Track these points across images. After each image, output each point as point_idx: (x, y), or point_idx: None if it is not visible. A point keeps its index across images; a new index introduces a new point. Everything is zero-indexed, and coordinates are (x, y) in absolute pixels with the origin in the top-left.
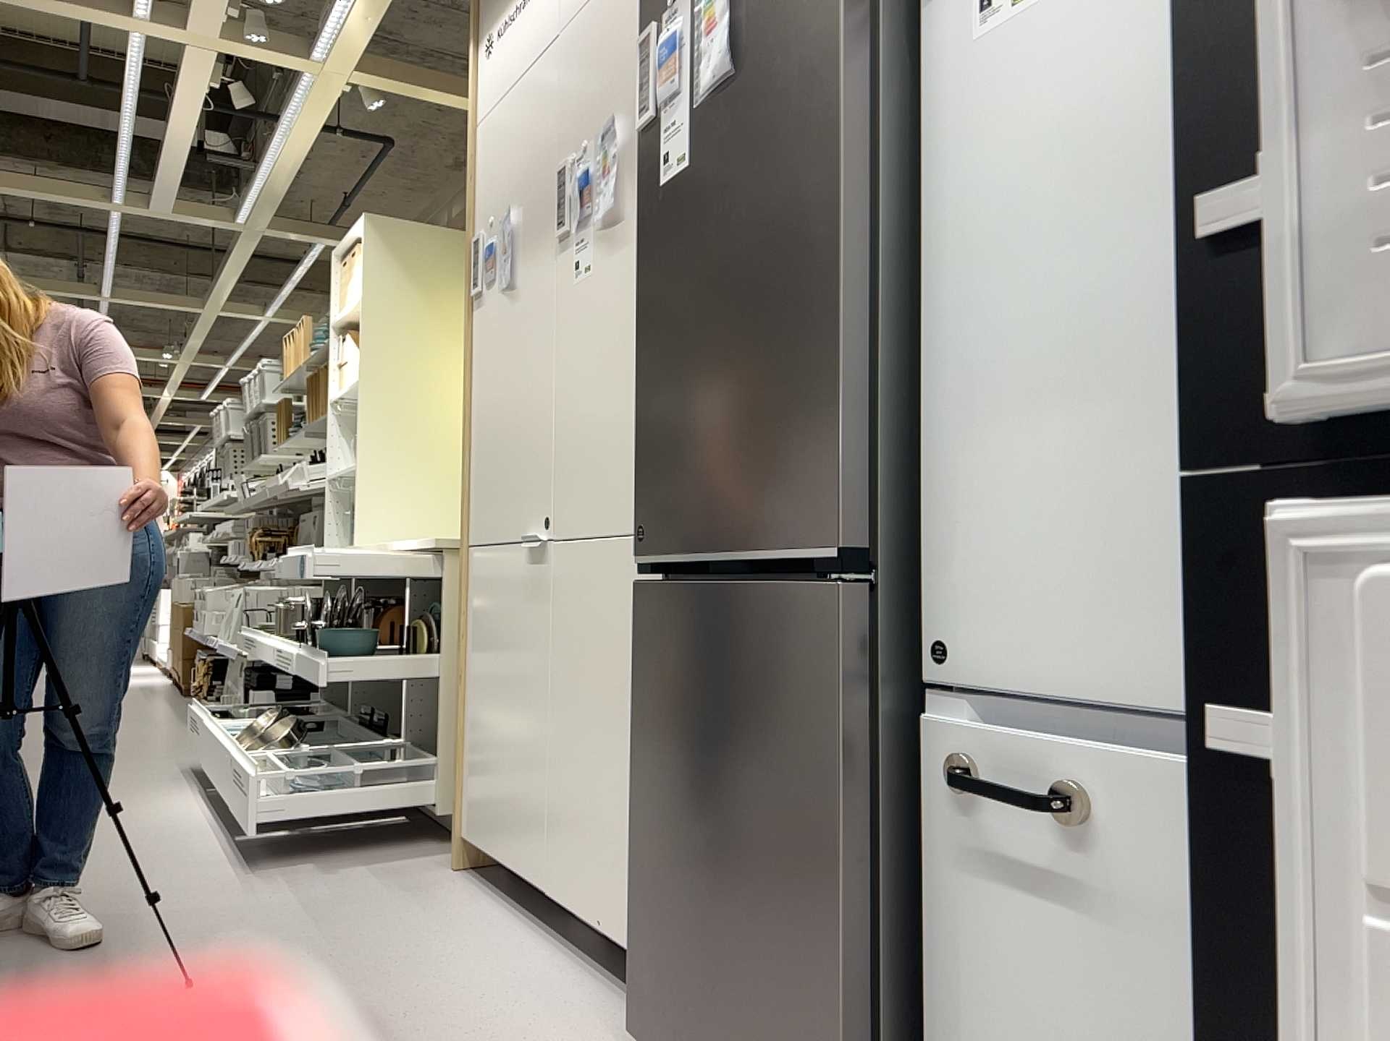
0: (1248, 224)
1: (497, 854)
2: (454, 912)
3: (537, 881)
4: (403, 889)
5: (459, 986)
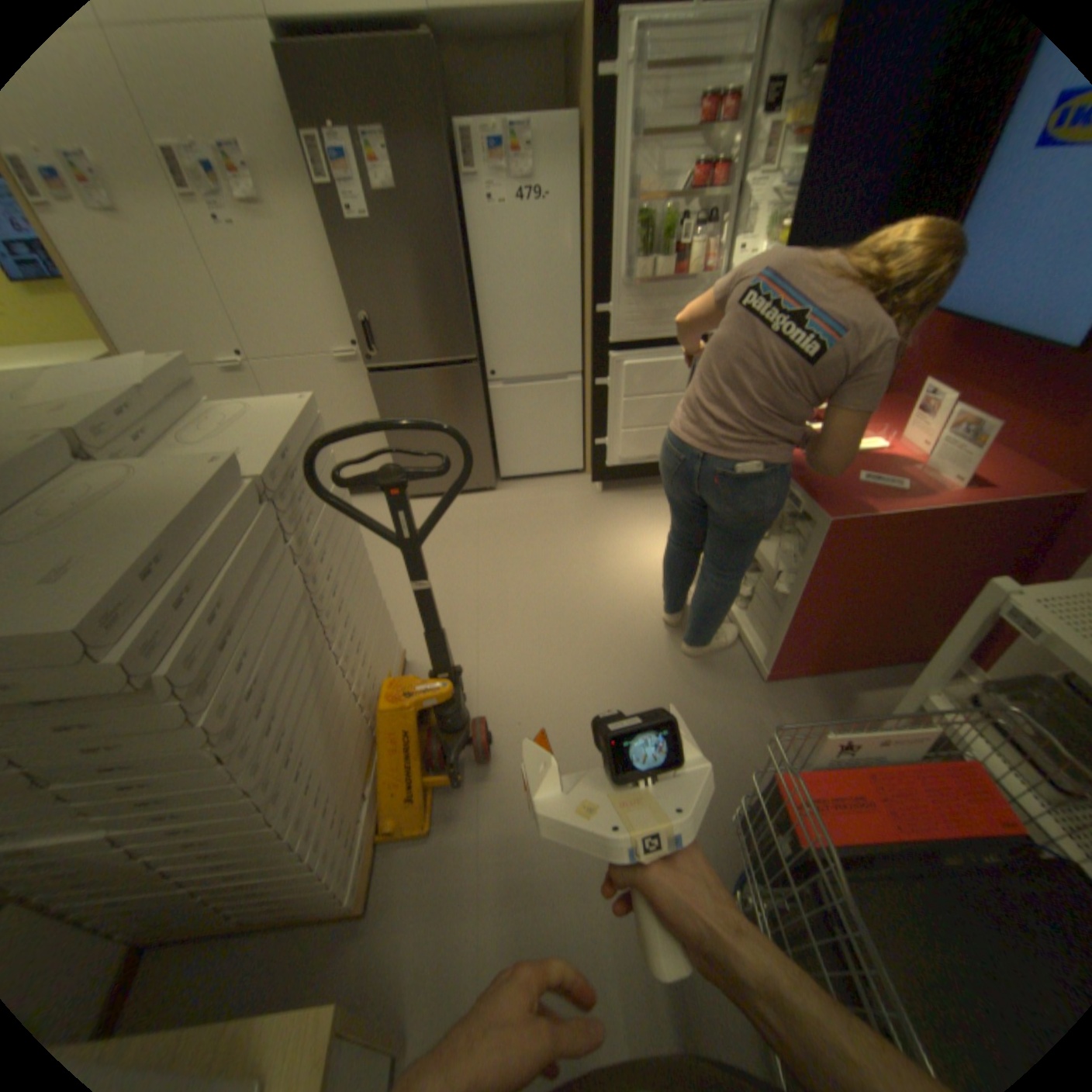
0: (599, 311)
1: None
2: None
3: None
4: None
5: None
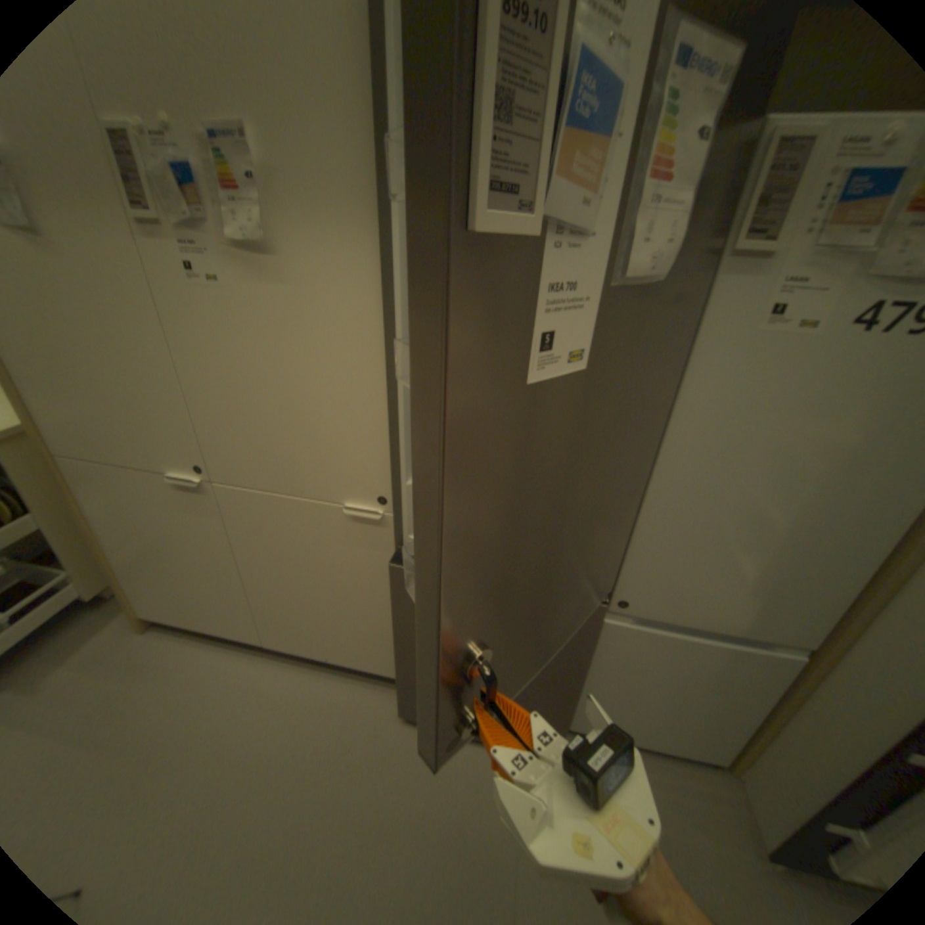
0: None
1: (195, 628)
2: (187, 672)
3: (250, 641)
4: (122, 671)
5: (265, 733)
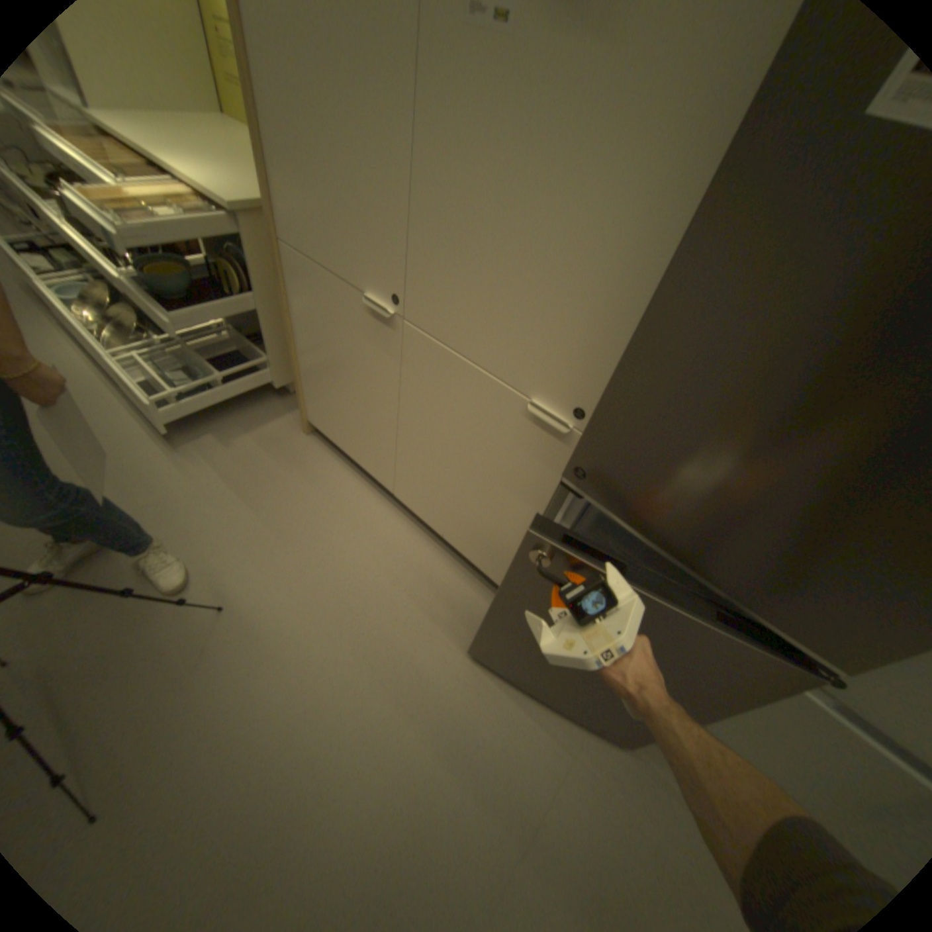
0: None
1: (347, 450)
2: (331, 484)
3: (386, 484)
4: (287, 459)
5: (374, 568)
